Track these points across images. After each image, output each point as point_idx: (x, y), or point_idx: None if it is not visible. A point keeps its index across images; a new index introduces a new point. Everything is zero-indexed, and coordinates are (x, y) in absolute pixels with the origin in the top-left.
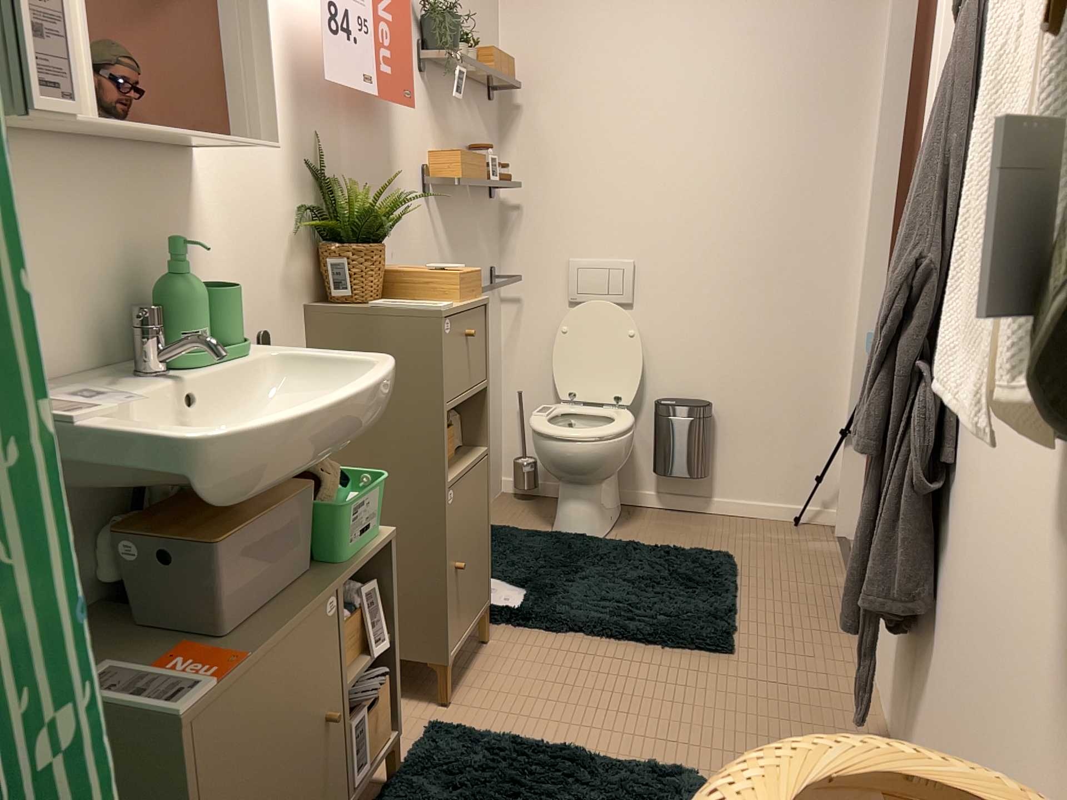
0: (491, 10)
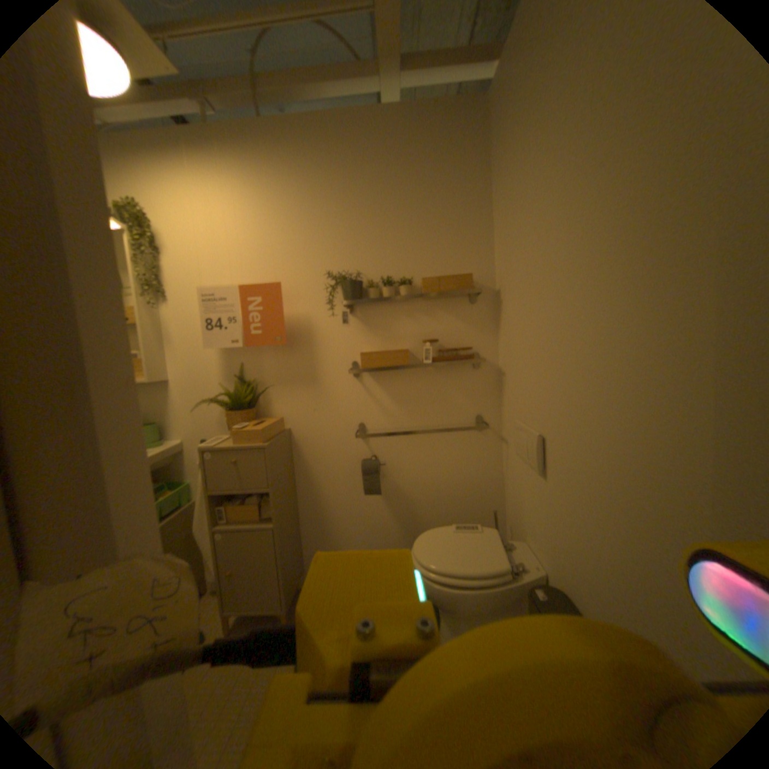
0: (478, 234)
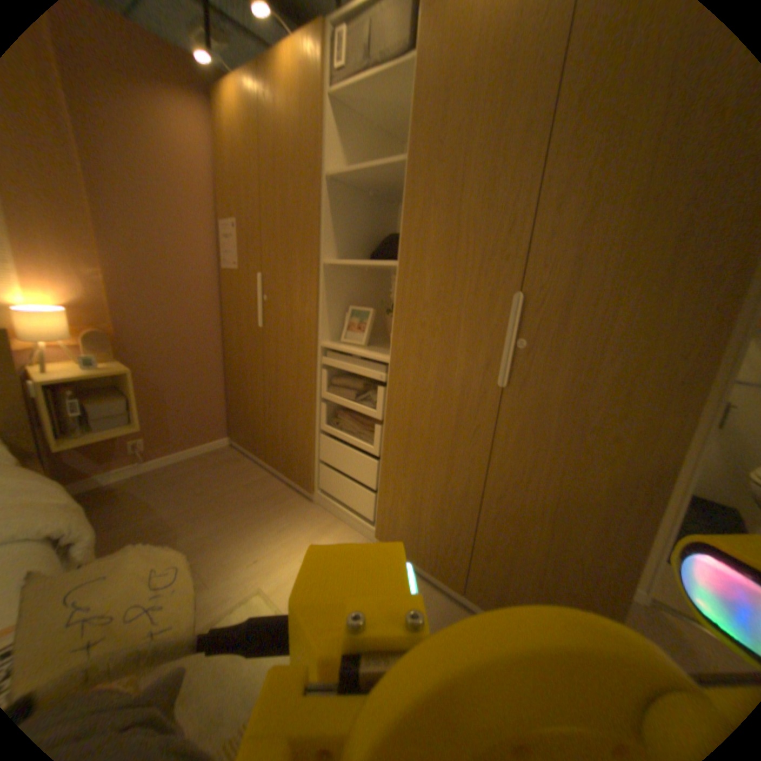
0: None
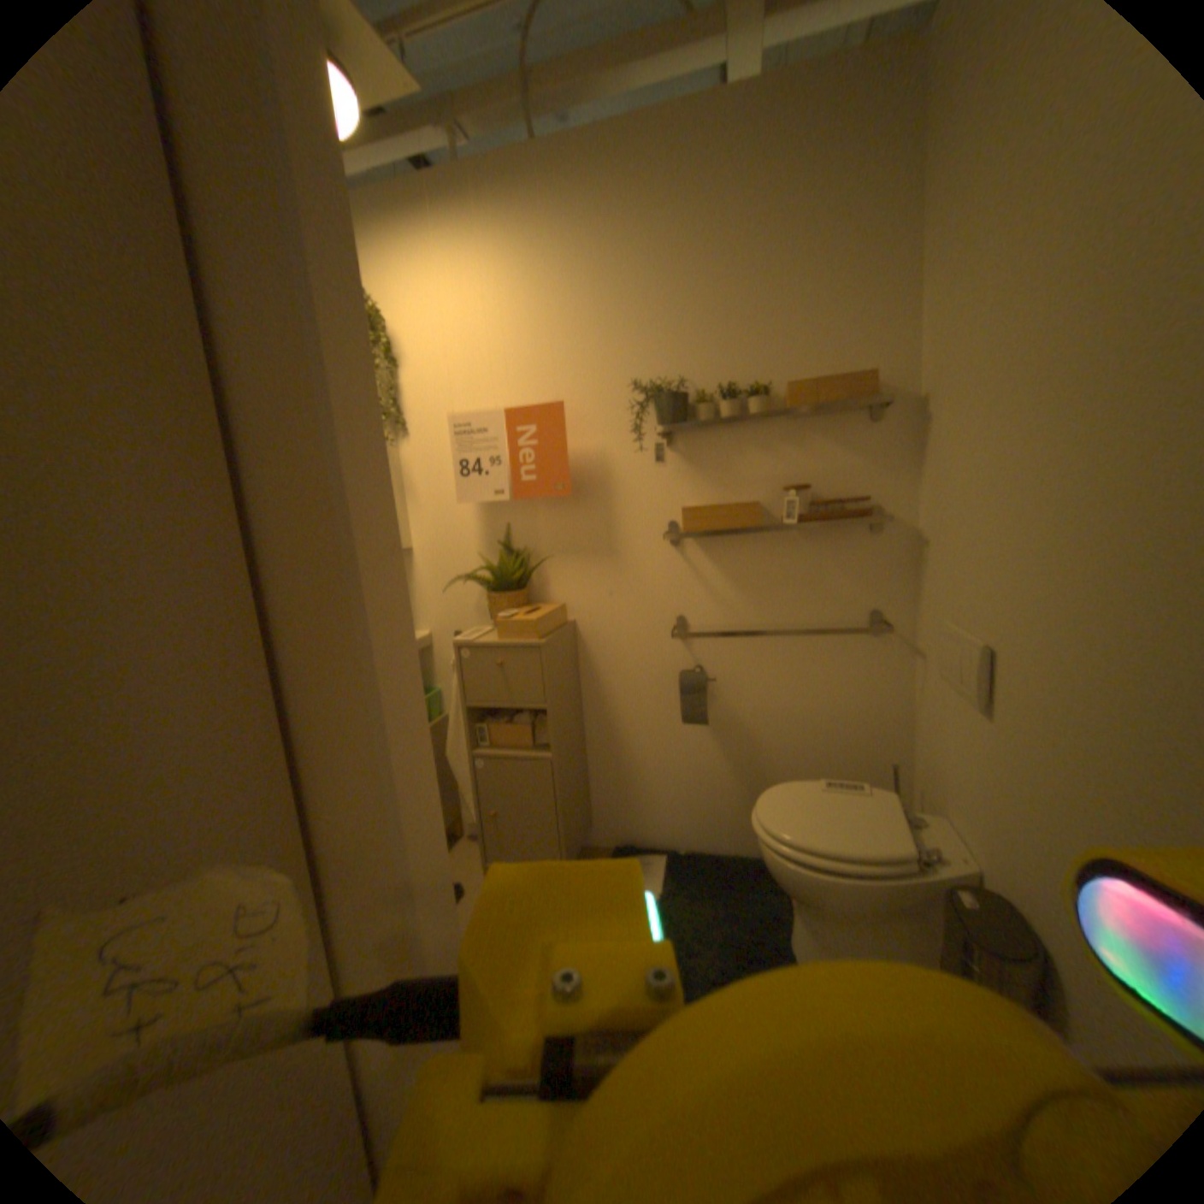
0: (893, 298)
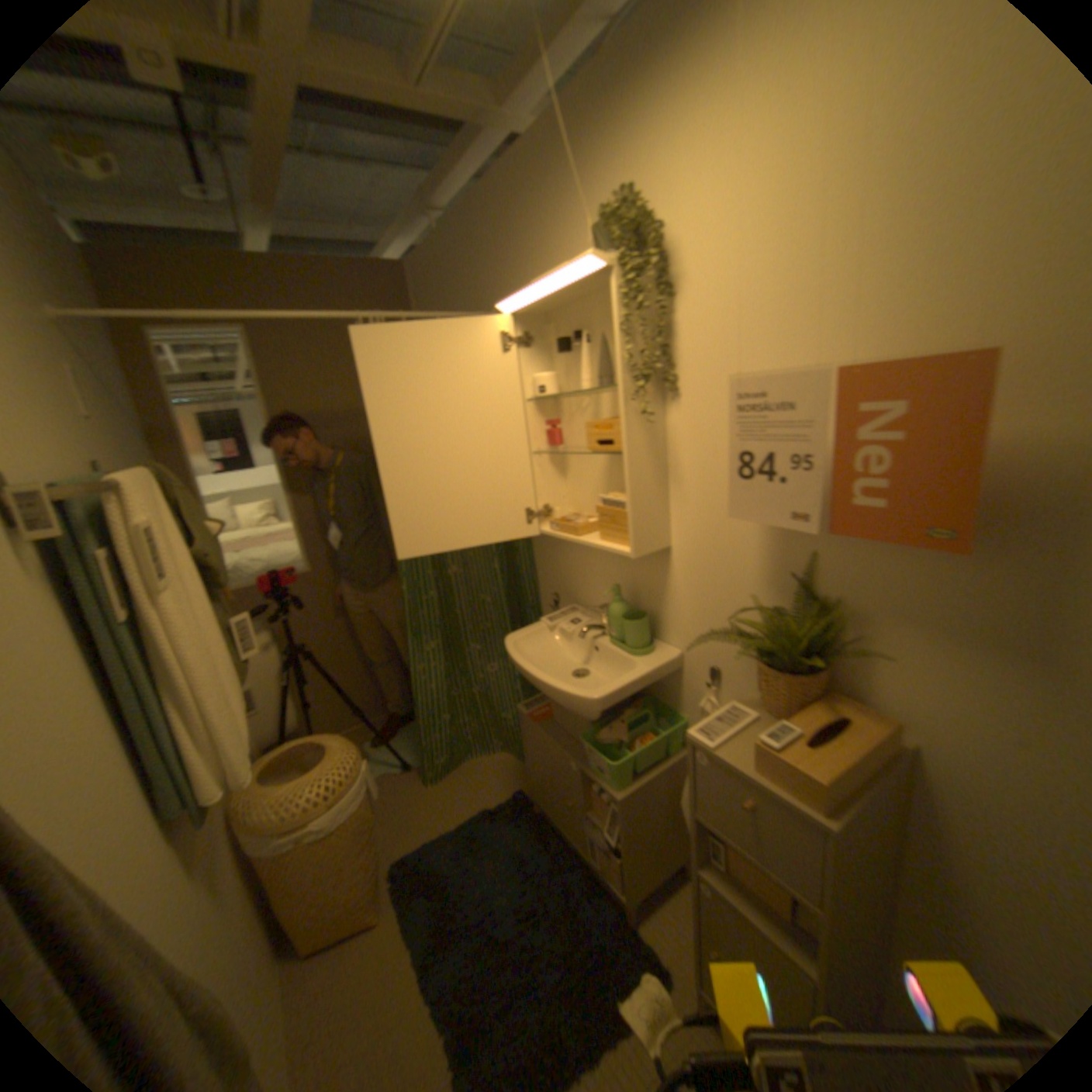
0: None
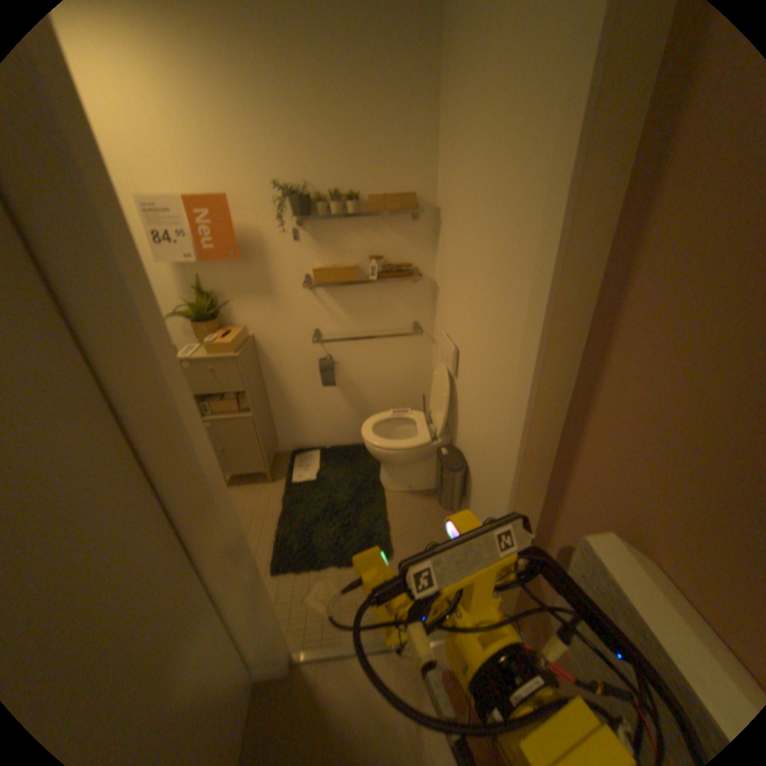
0: (422, 150)
